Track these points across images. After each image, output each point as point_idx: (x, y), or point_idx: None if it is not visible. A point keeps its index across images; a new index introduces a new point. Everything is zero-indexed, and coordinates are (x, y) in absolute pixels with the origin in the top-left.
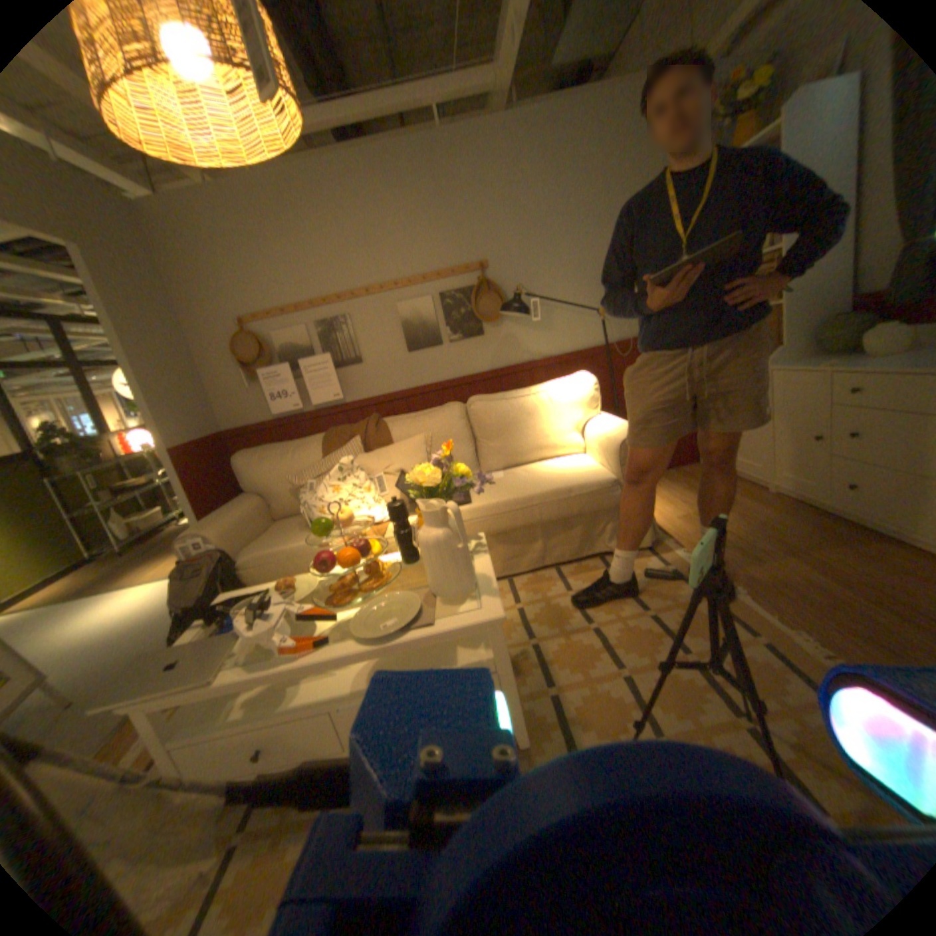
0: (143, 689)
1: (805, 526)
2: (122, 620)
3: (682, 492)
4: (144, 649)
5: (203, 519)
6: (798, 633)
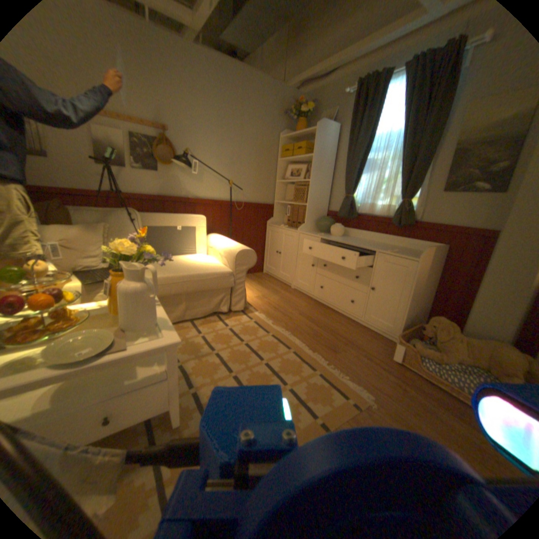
0: None
1: (303, 303)
2: None
3: (255, 285)
4: None
5: None
6: (303, 346)
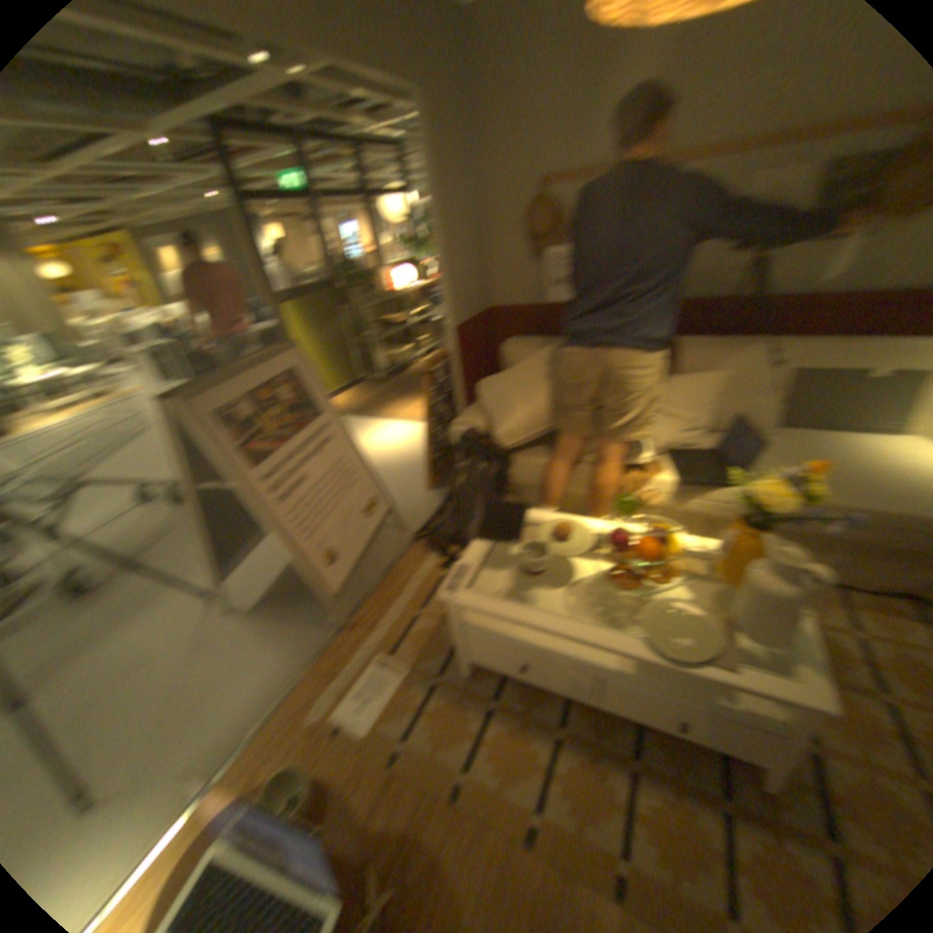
0: (455, 591)
1: None
2: (389, 453)
3: None
4: (408, 491)
5: (472, 408)
6: None
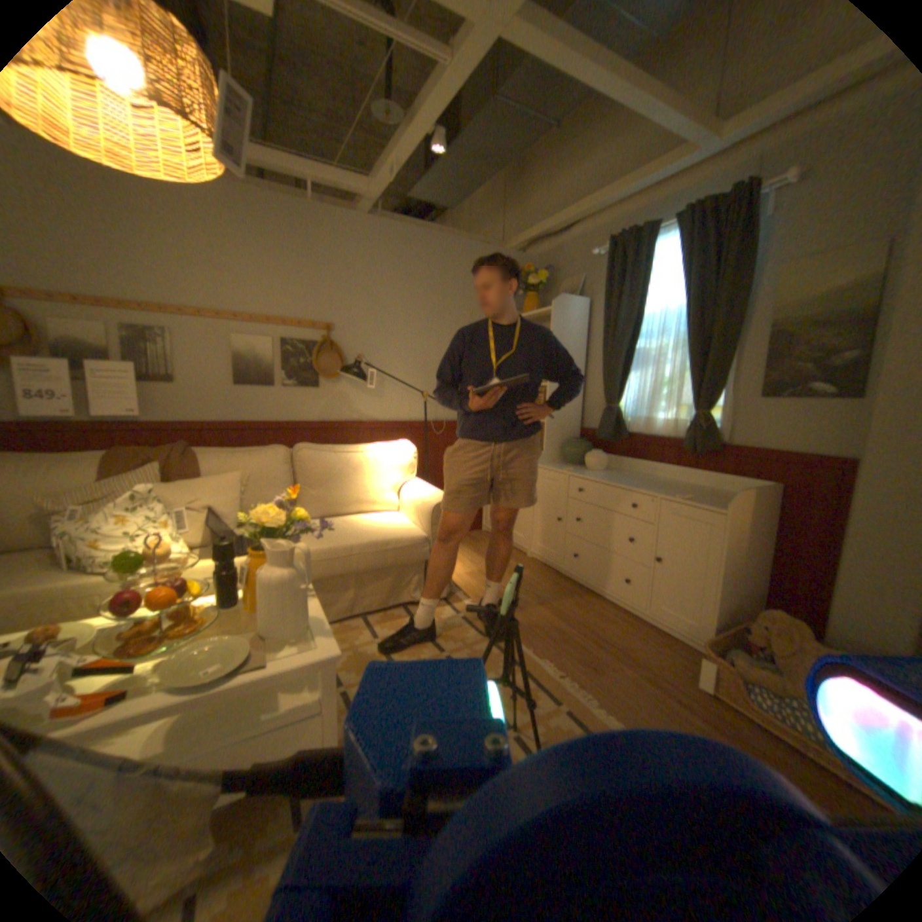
0: None
1: (548, 583)
2: None
3: (468, 553)
4: None
5: None
6: (544, 662)
